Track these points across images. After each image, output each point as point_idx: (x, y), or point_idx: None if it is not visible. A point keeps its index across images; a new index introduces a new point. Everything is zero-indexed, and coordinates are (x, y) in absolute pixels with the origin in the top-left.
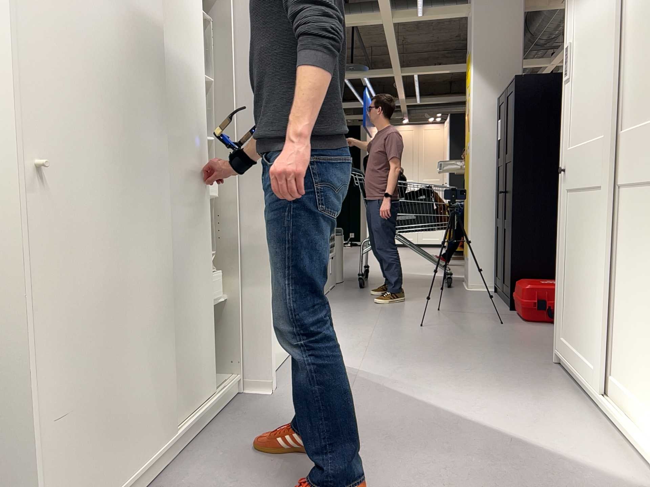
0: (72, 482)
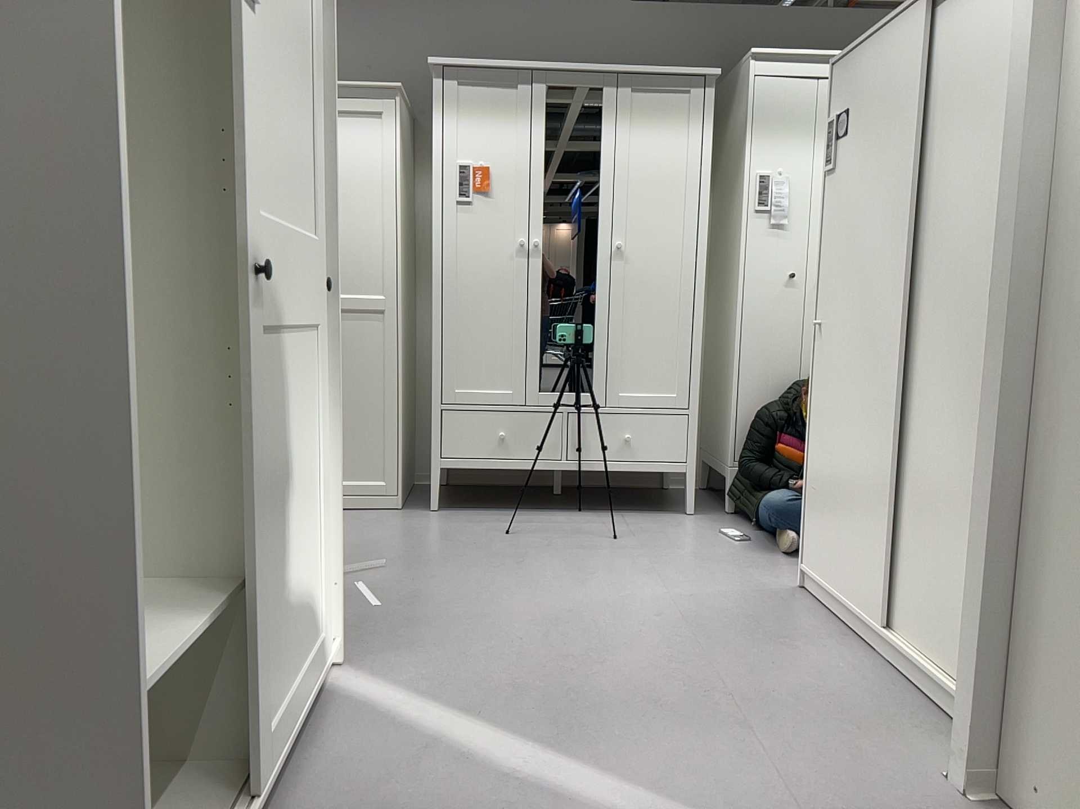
0: (806, 532)
